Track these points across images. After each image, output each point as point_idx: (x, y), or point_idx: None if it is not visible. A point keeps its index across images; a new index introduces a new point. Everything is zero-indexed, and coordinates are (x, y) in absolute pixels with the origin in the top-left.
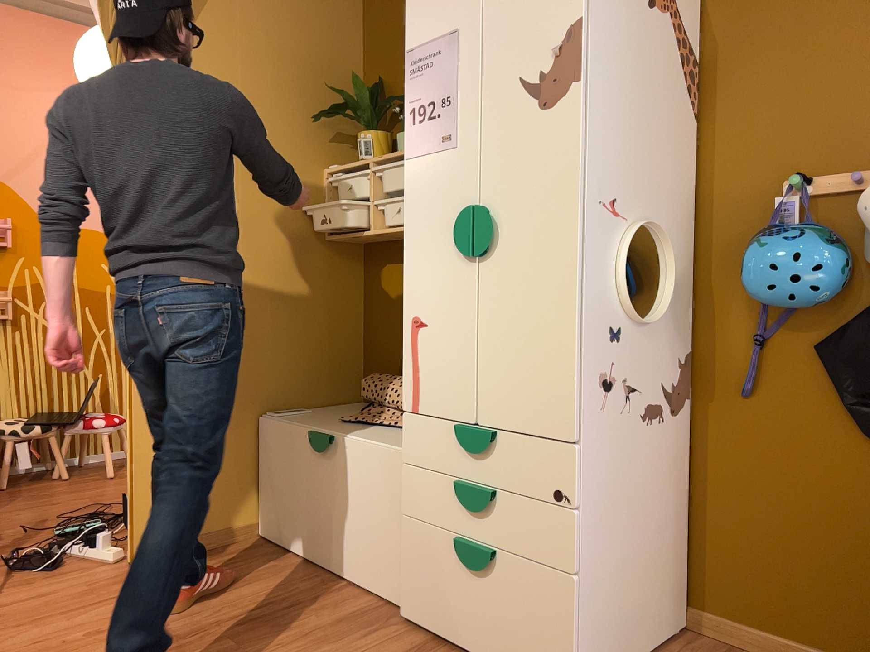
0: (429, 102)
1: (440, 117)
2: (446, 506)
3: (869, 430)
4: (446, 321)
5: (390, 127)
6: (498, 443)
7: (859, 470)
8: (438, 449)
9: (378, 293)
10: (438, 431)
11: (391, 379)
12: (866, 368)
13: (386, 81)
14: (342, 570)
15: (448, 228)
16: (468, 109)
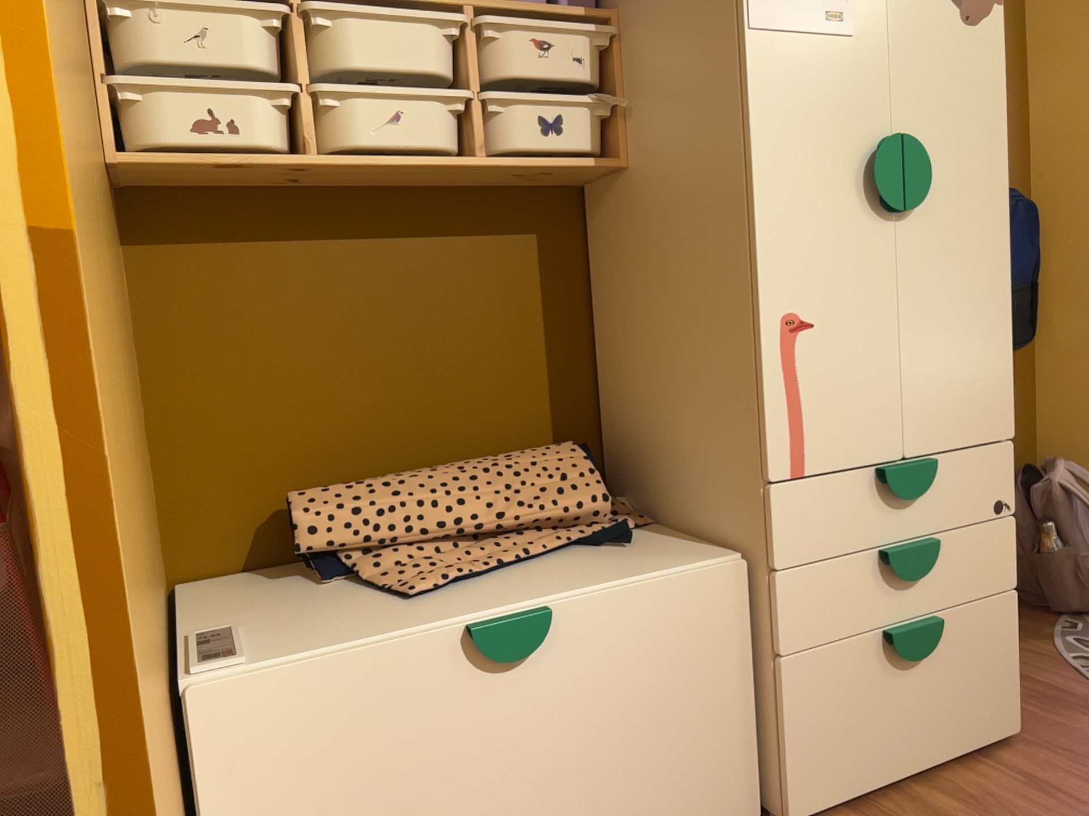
0: None
1: None
2: (862, 597)
3: None
4: (851, 315)
5: None
6: (936, 470)
7: None
8: (844, 518)
9: (198, 314)
10: (843, 490)
11: (376, 487)
12: None
13: None
14: None
15: (844, 166)
16: None
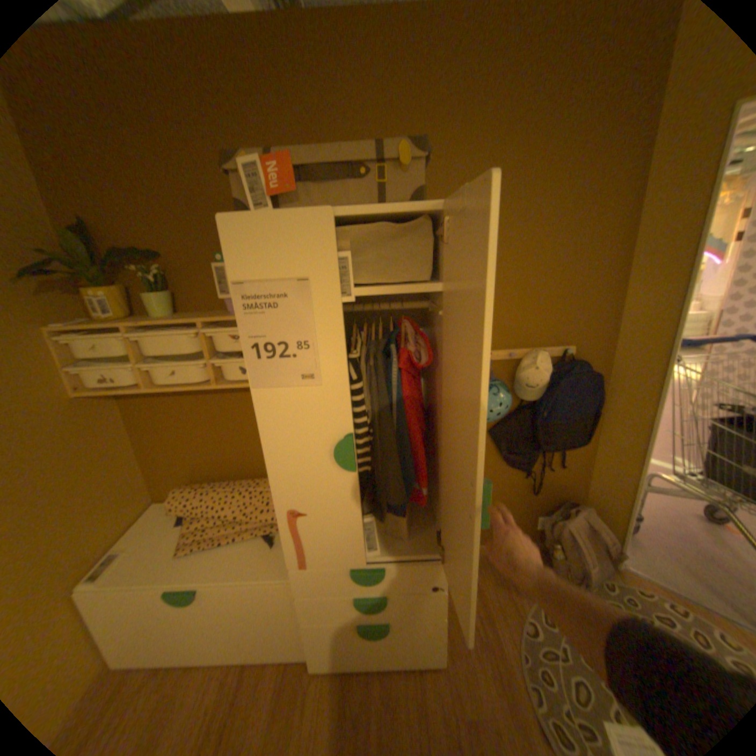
0: (279, 342)
1: (295, 357)
2: (342, 613)
3: (511, 464)
4: (328, 511)
5: (113, 274)
6: (387, 574)
7: (502, 477)
8: (330, 585)
9: (144, 422)
10: (329, 575)
11: (197, 495)
12: (511, 440)
13: (90, 223)
14: (232, 661)
15: (319, 448)
16: (332, 356)
